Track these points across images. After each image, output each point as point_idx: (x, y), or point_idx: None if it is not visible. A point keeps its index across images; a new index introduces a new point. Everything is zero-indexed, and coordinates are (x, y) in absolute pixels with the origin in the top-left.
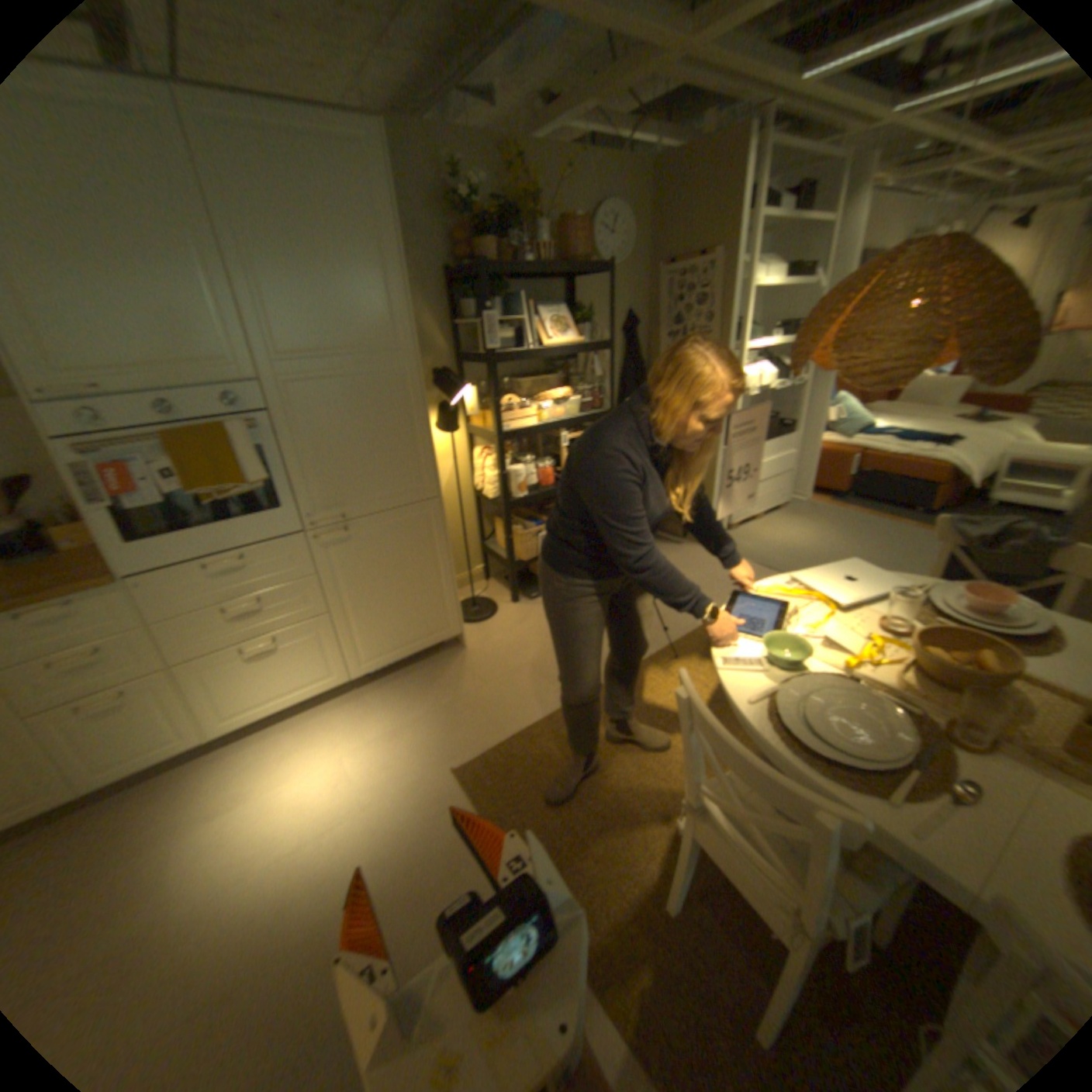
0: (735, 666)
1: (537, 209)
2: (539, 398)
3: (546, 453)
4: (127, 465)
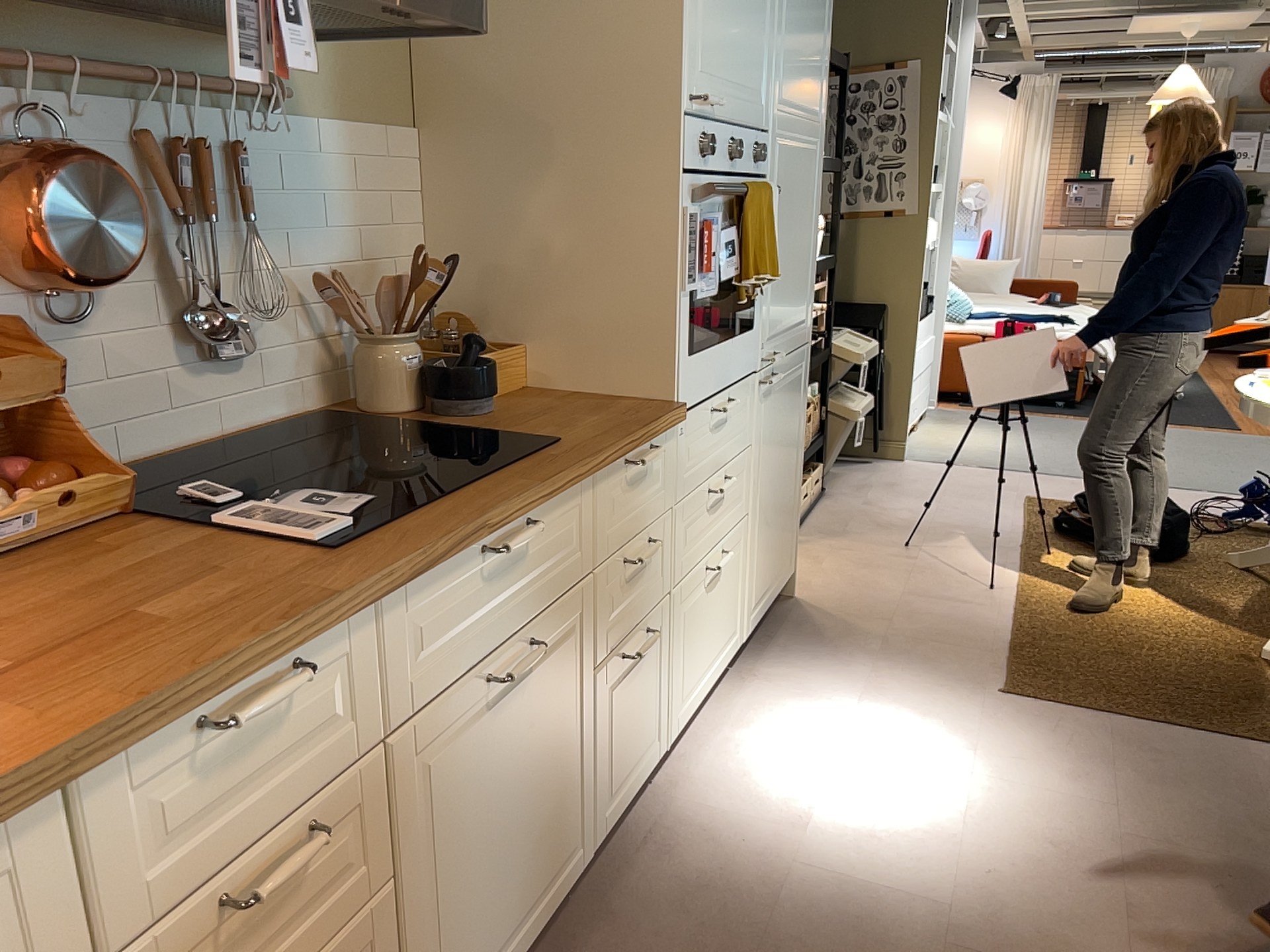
0: None
1: None
2: None
3: None
4: (711, 229)
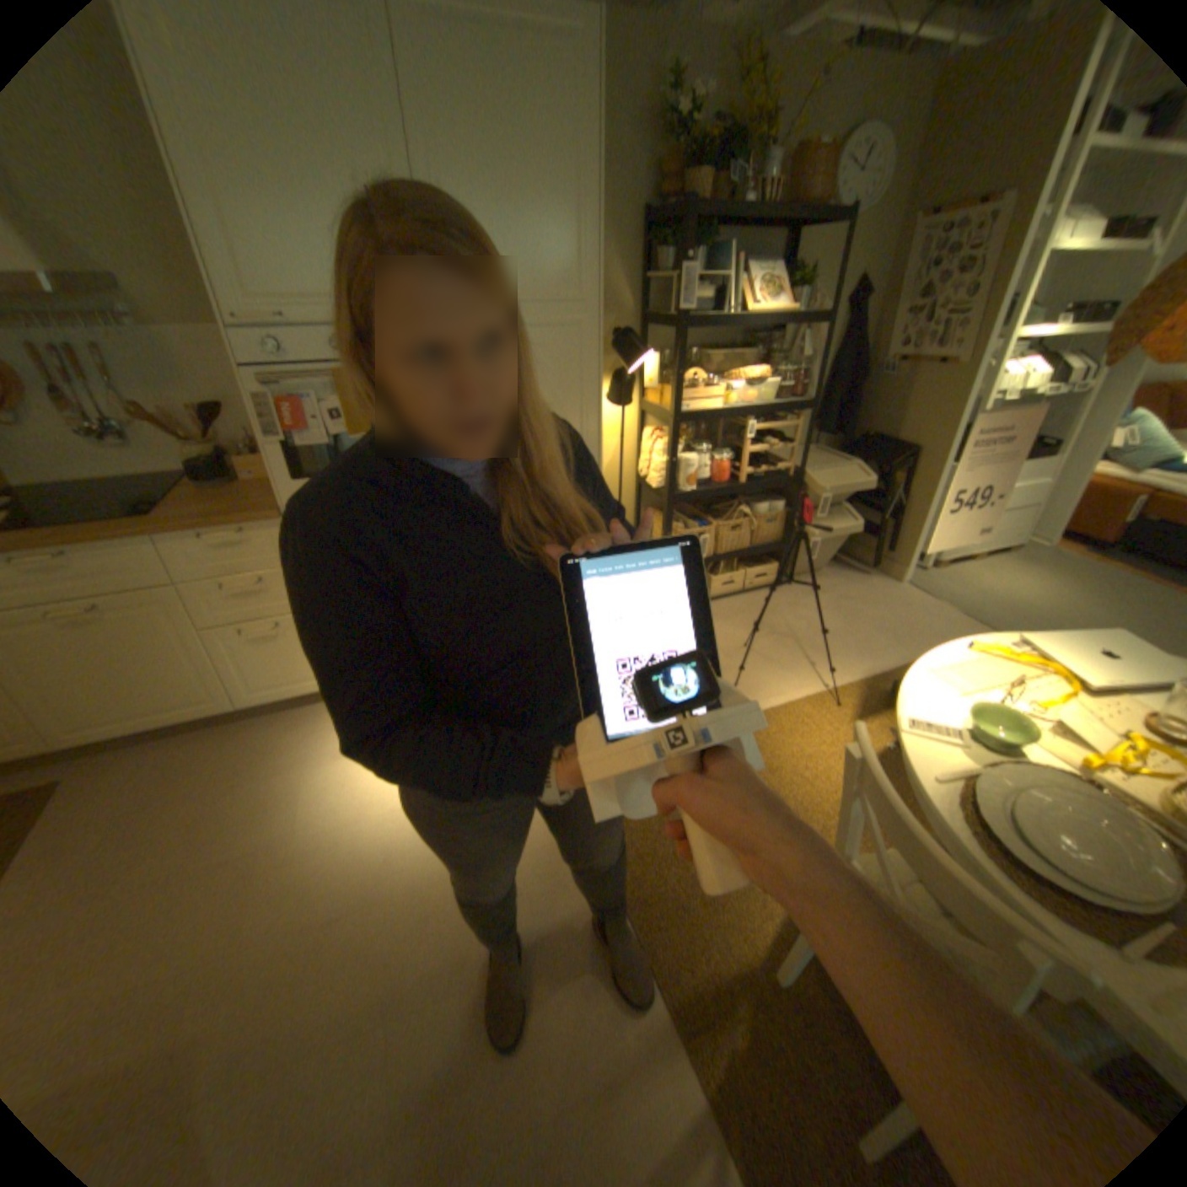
0: (924, 733)
1: (768, 135)
2: (728, 377)
3: (724, 444)
4: (298, 402)
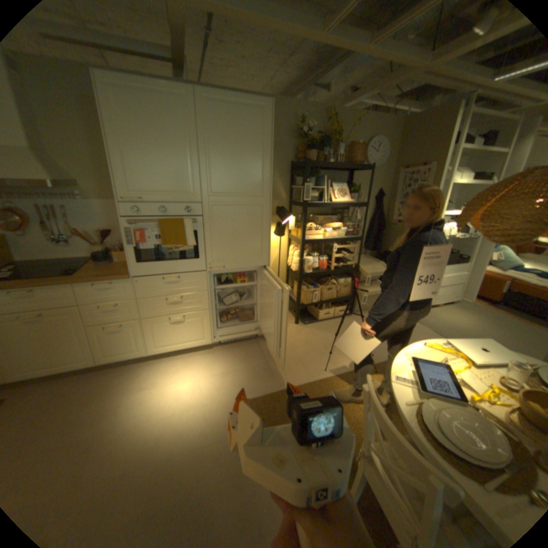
0: (402, 382)
1: (339, 139)
2: (325, 226)
3: (324, 253)
4: (144, 231)
